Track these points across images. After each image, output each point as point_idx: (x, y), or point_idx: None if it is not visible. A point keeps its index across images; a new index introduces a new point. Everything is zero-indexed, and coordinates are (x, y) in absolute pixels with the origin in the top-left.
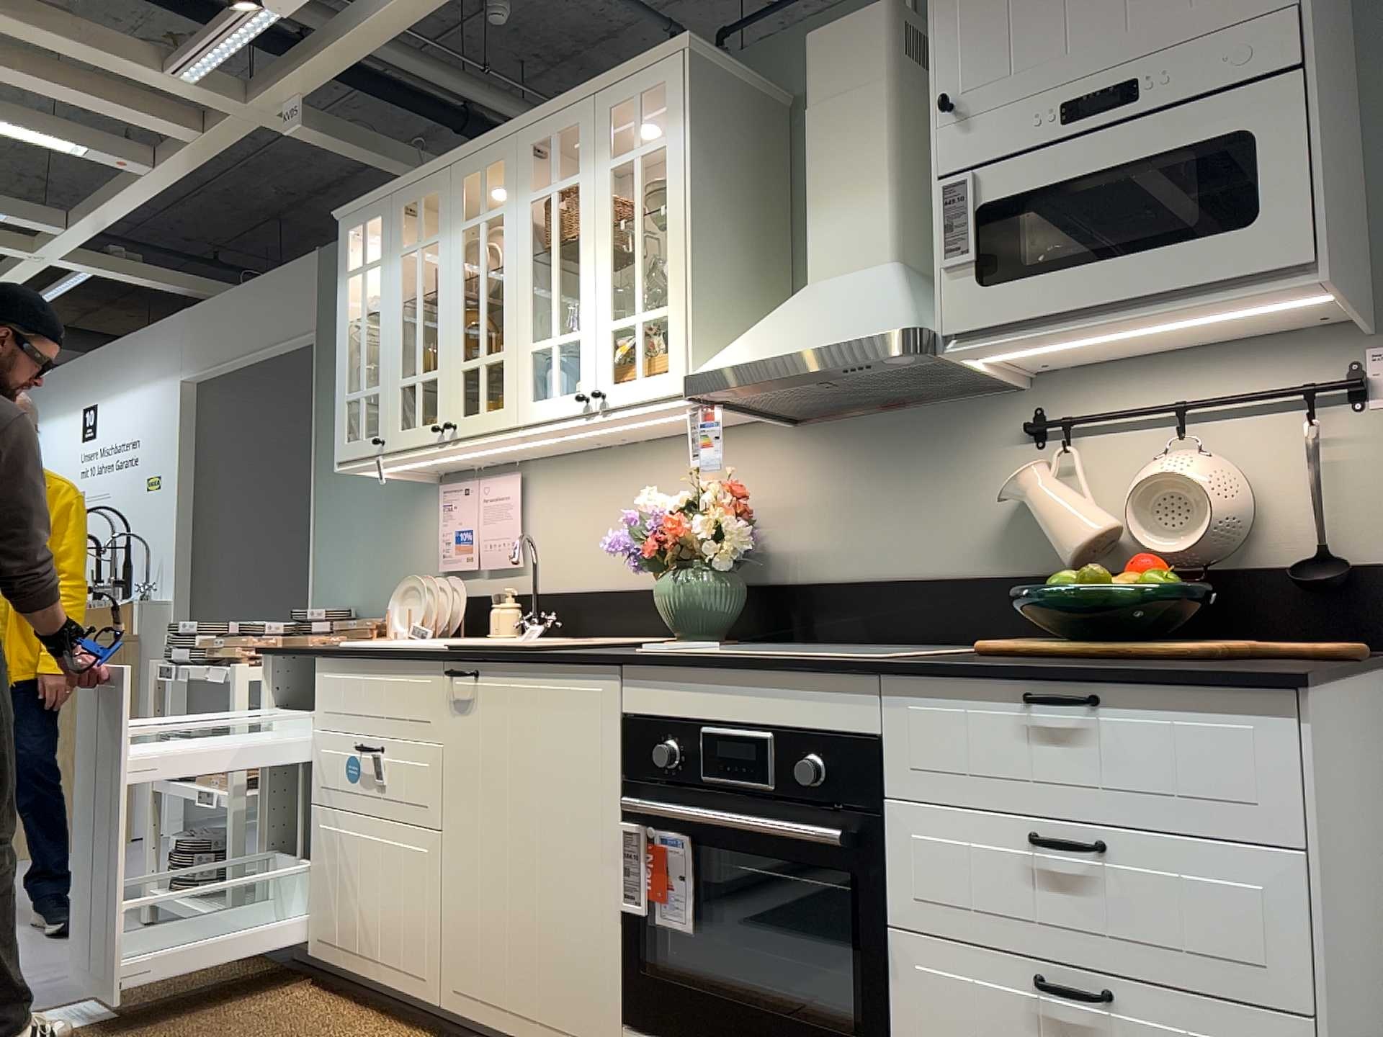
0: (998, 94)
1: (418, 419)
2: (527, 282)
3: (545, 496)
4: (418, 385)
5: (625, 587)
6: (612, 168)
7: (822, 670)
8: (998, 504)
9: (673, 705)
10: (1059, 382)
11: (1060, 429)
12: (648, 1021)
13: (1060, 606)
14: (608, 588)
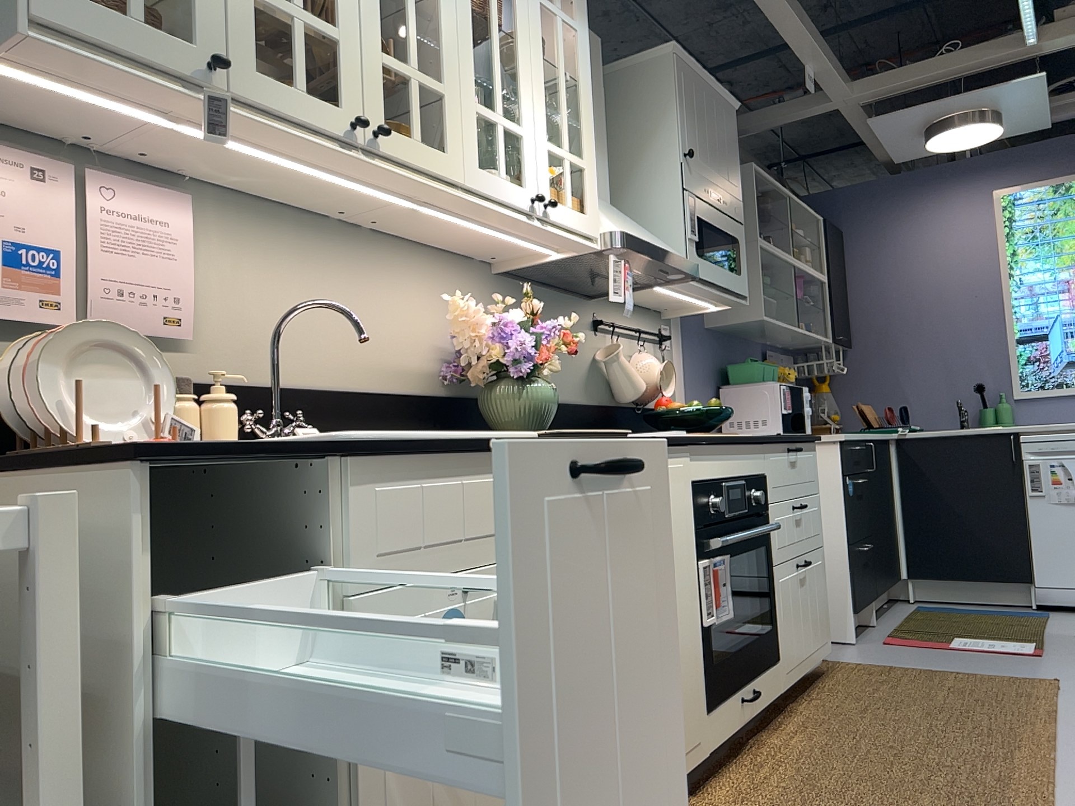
0: (697, 166)
1: (301, 80)
2: (470, 32)
3: (226, 245)
4: (300, 25)
5: (356, 389)
6: (543, 4)
7: (759, 441)
8: (587, 363)
9: (712, 469)
10: (602, 302)
11: (604, 327)
12: (717, 696)
13: (696, 418)
14: (334, 387)
